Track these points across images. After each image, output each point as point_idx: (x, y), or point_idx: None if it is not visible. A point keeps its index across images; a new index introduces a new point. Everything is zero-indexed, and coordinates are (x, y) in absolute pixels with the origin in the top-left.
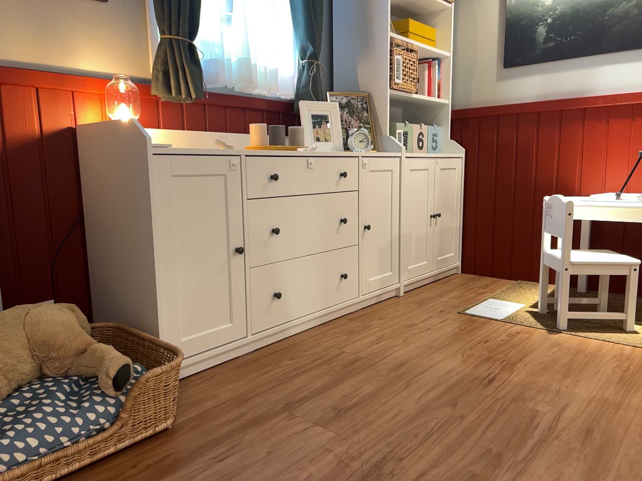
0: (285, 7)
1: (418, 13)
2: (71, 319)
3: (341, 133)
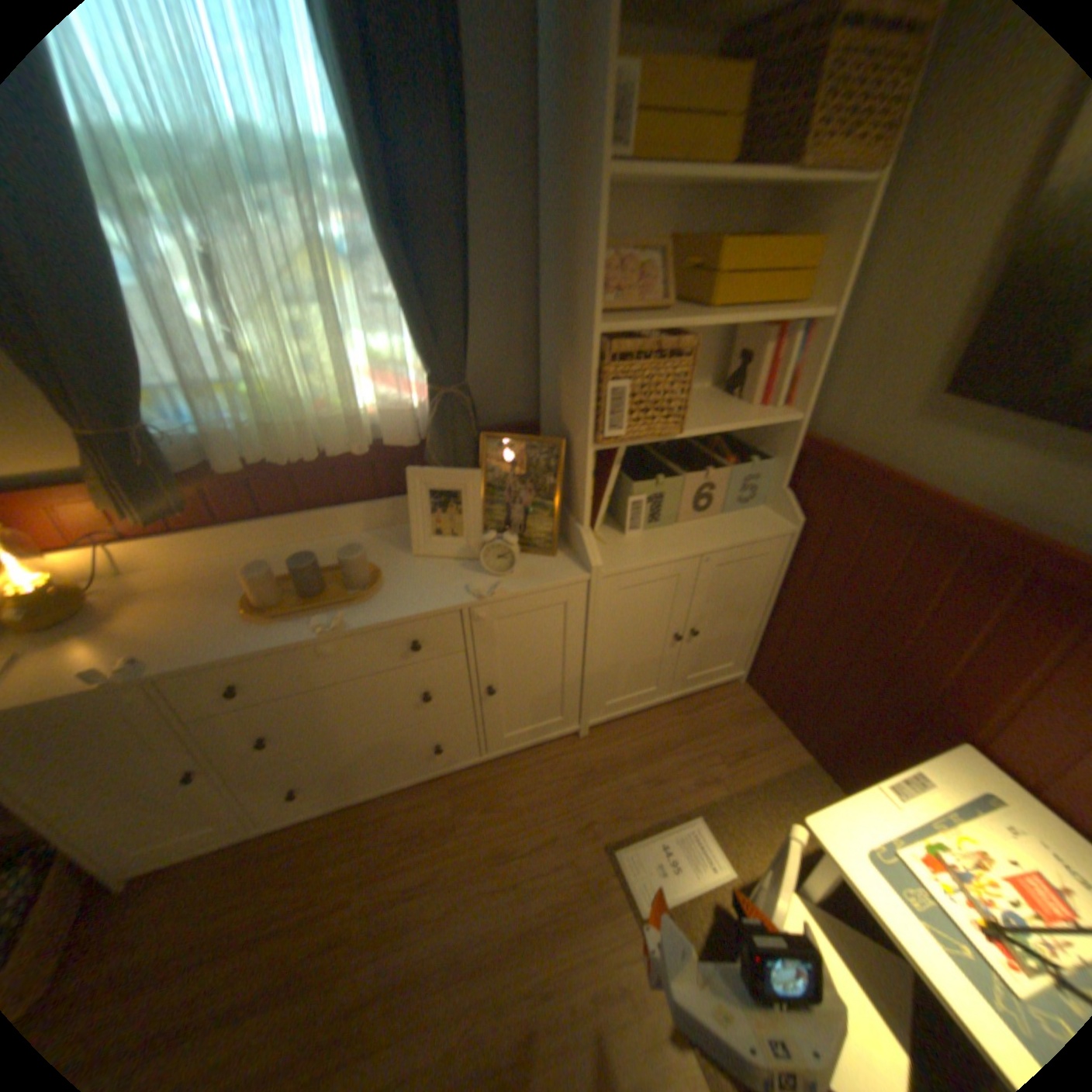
0: (378, 273)
1: (800, 184)
2: None
3: (480, 528)
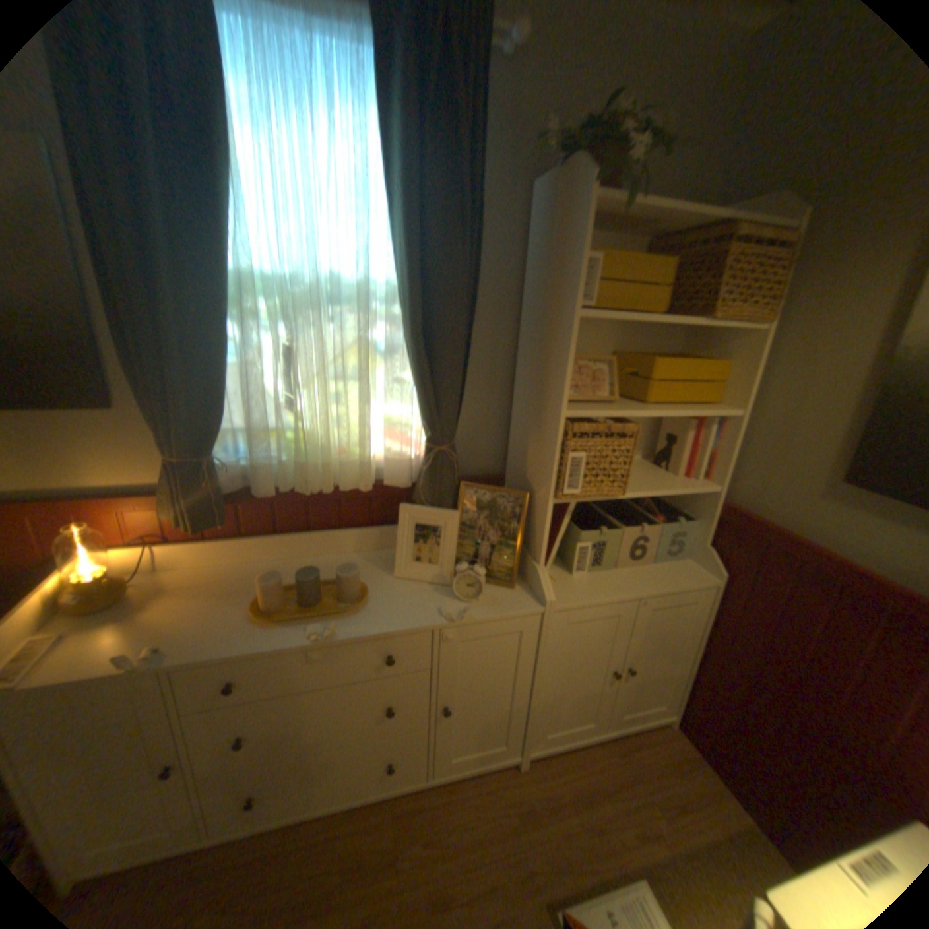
0: (402, 365)
1: (709, 326)
2: None
3: (453, 559)
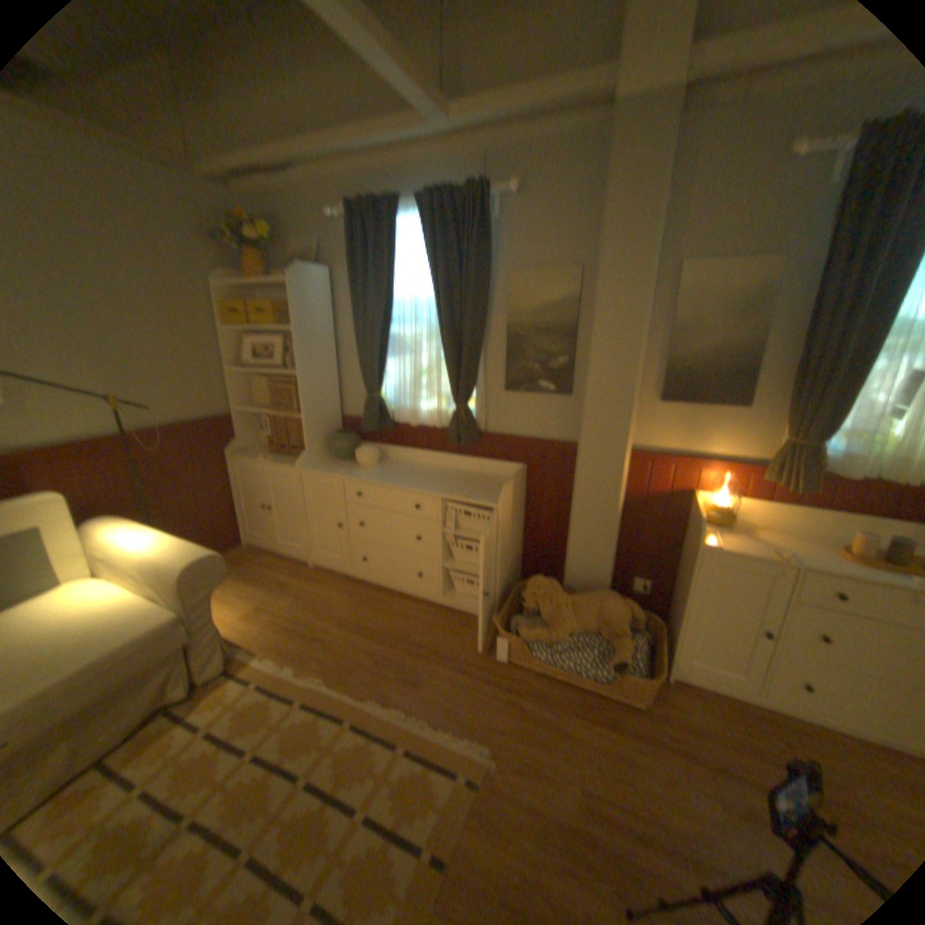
0: None
1: None
2: (626, 615)
3: None
